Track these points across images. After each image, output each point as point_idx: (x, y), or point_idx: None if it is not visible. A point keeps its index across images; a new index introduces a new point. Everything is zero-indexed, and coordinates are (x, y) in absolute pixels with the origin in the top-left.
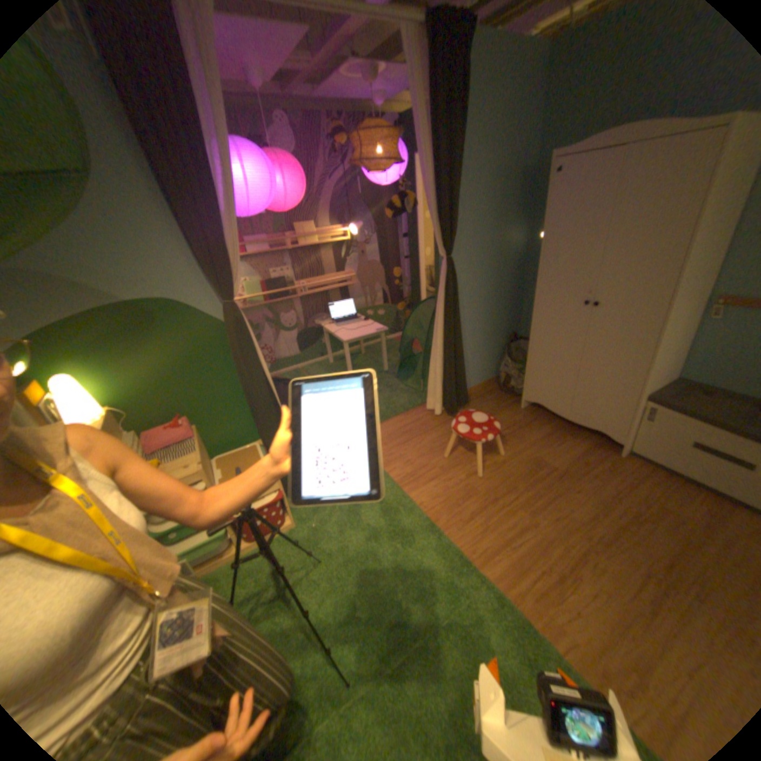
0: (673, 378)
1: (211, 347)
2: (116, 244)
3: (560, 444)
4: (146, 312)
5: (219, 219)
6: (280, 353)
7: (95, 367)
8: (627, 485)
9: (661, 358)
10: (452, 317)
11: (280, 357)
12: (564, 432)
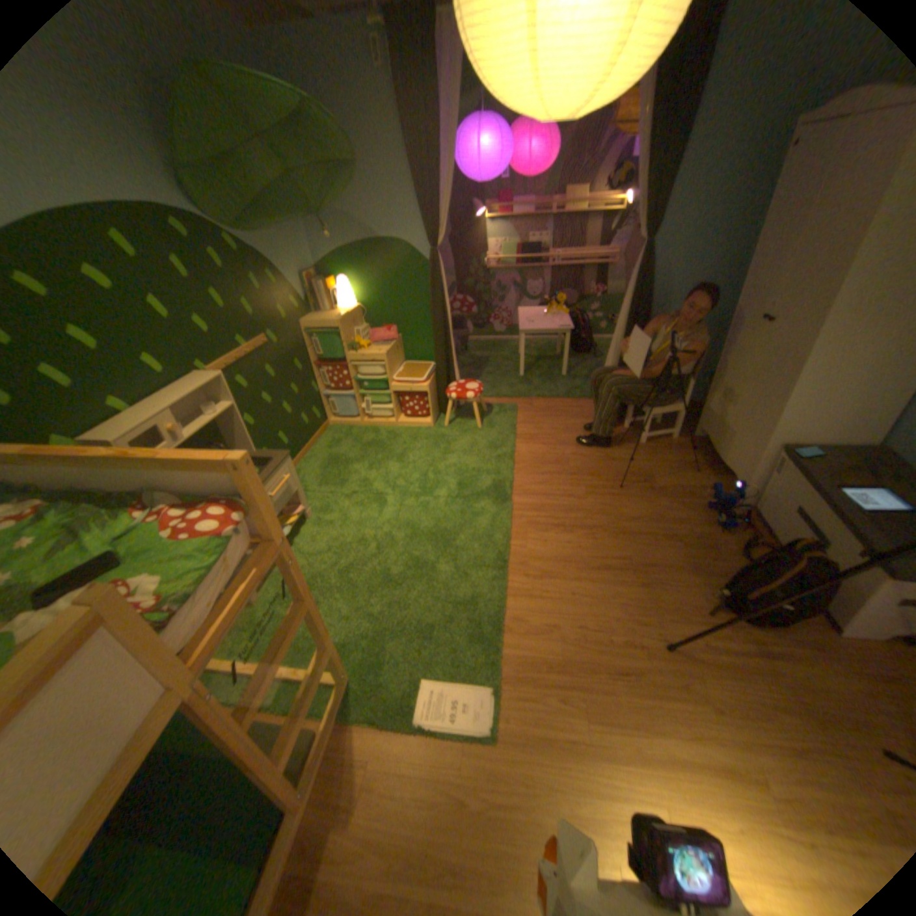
0: (853, 443)
1: (421, 282)
2: (382, 200)
3: (688, 473)
4: (389, 248)
5: (437, 187)
6: (517, 320)
7: (359, 278)
8: (704, 521)
9: (803, 398)
10: (637, 308)
11: (516, 324)
12: (708, 468)
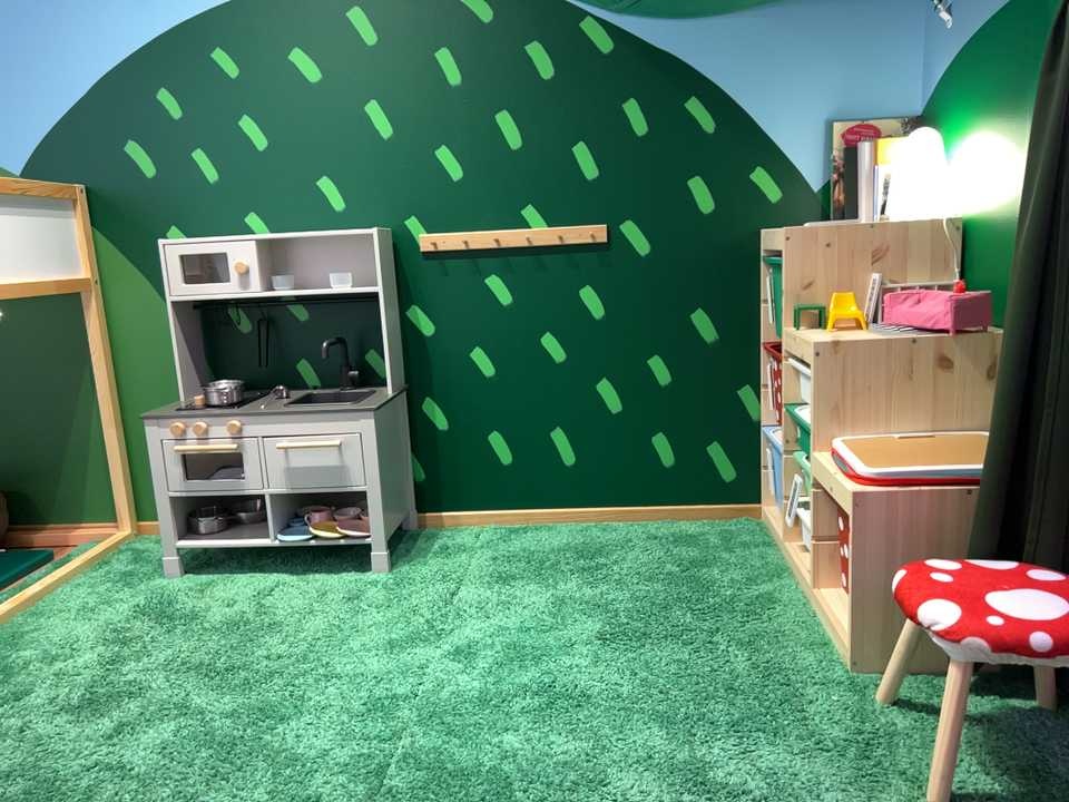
0: None
1: None
2: None
3: None
4: (1047, 10)
5: None
6: None
7: (977, 132)
8: None
9: None
10: None
11: None
12: None
